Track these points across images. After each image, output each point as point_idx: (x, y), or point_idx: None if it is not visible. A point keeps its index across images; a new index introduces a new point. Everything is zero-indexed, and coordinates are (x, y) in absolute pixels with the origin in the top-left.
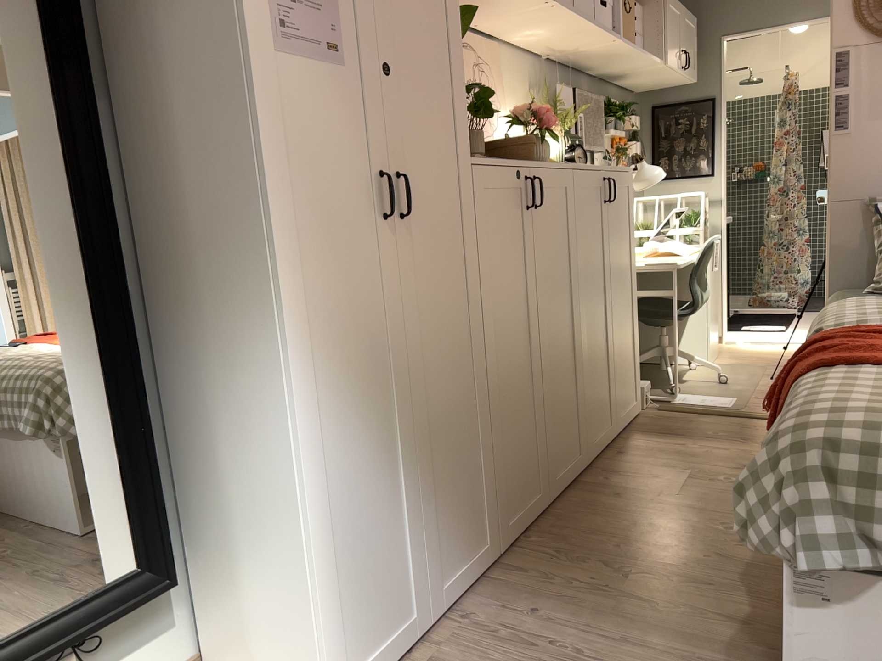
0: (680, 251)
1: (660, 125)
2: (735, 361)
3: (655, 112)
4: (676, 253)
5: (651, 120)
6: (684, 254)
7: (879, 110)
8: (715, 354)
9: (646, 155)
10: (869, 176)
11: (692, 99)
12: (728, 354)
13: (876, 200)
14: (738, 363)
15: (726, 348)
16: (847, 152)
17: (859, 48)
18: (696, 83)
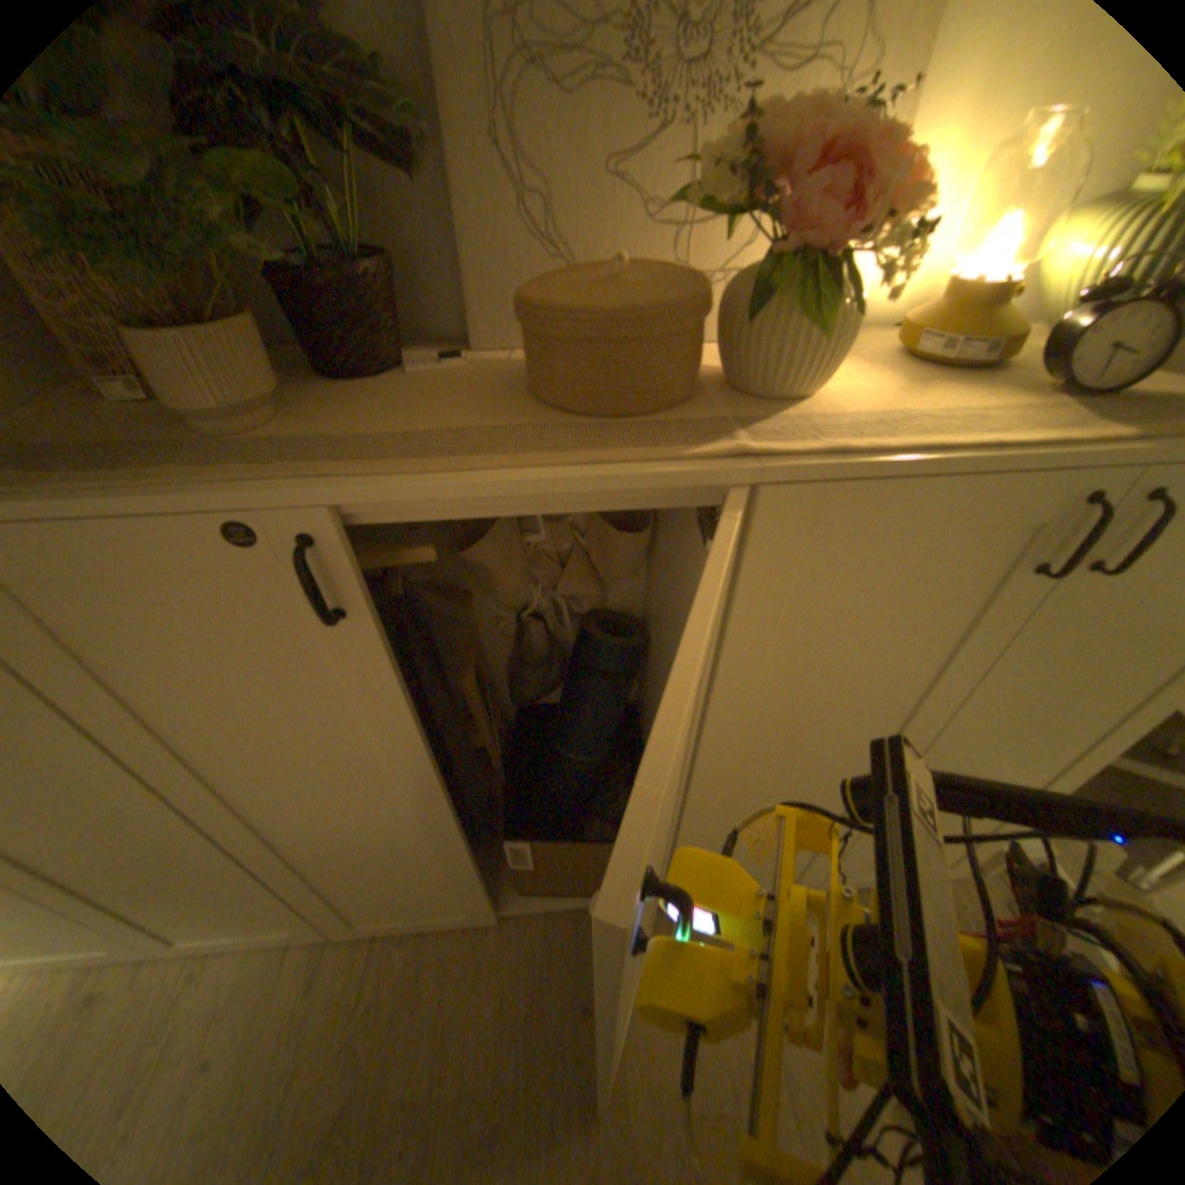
0: None
1: None
2: None
3: None
4: None
5: None
6: None
7: None
8: None
9: None
10: None
11: None
12: None
13: None
14: None
15: None
16: None
17: None
18: None
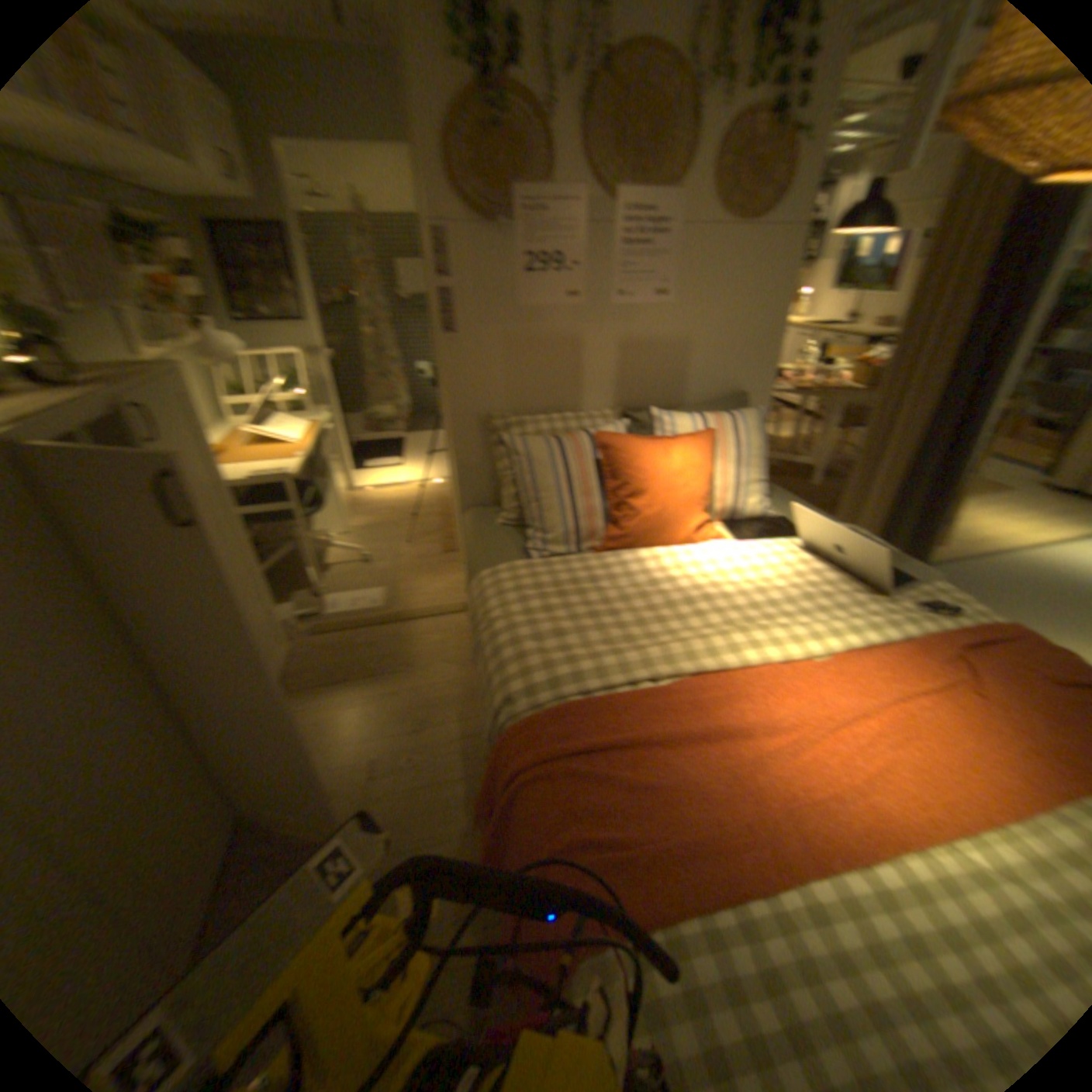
0: (288, 432)
1: (218, 243)
2: (369, 519)
3: (207, 222)
4: (282, 437)
5: (203, 232)
6: (292, 436)
7: (488, 309)
8: (349, 511)
9: (212, 282)
10: (484, 385)
11: (254, 212)
12: (361, 508)
13: (494, 413)
14: (372, 521)
15: (357, 499)
16: (461, 357)
17: (459, 220)
18: (254, 191)
